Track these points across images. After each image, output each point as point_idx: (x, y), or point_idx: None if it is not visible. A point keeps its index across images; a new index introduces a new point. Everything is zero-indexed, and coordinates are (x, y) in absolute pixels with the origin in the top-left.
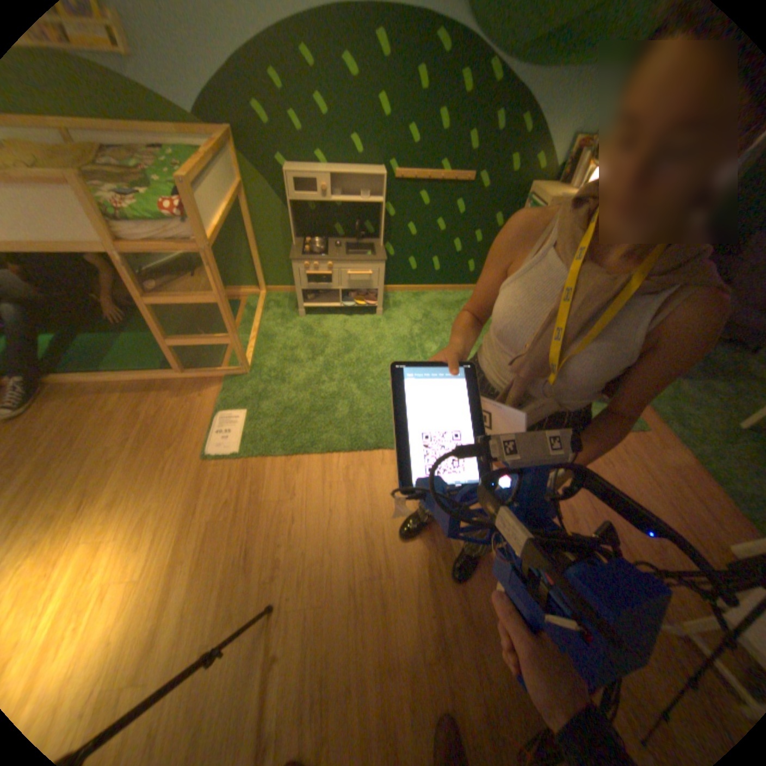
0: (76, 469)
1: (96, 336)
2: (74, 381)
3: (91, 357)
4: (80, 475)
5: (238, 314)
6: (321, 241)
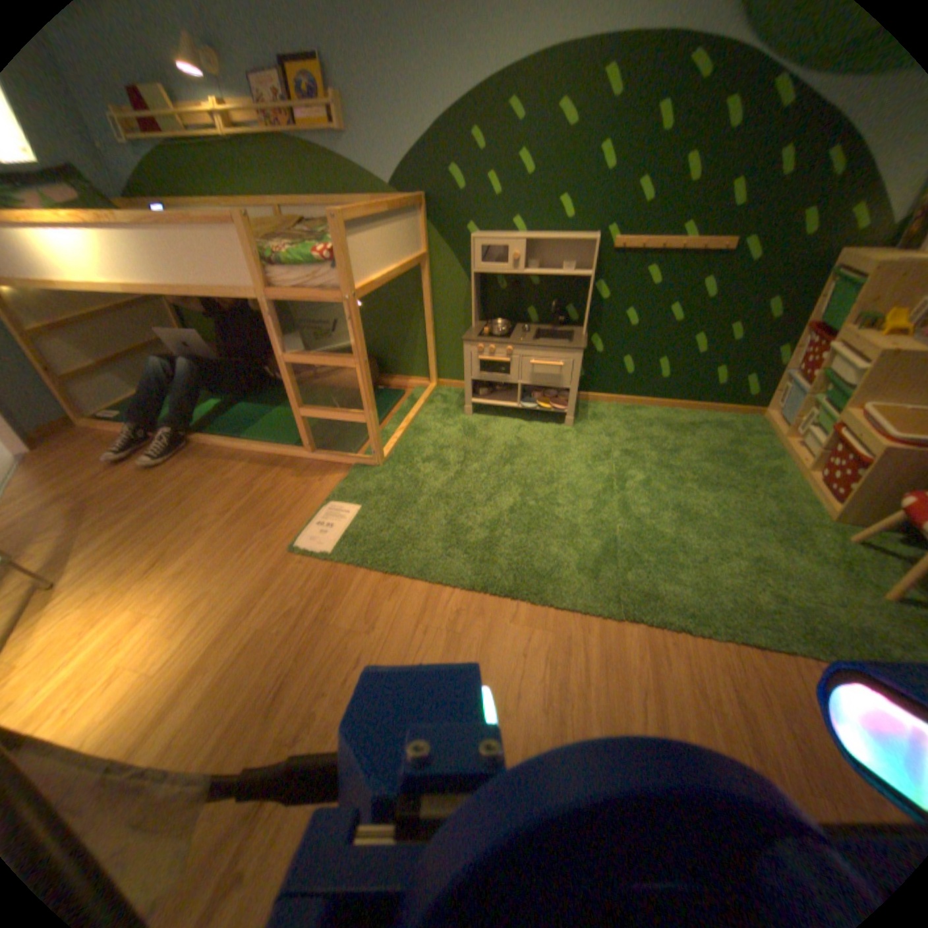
0: (170, 528)
1: (254, 406)
2: (214, 443)
3: (239, 423)
4: (169, 535)
5: (397, 402)
6: (506, 323)
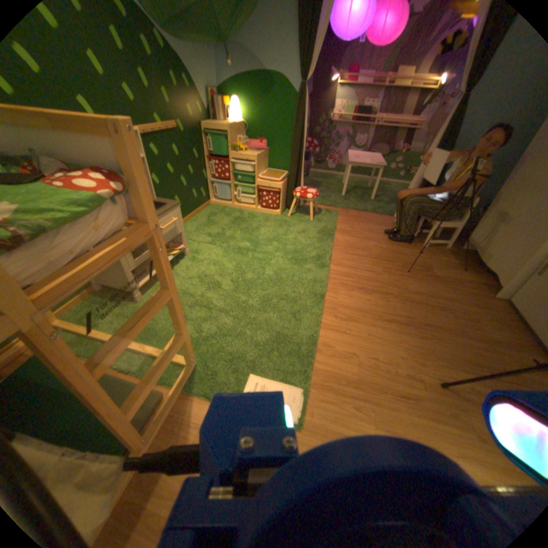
0: None
1: None
2: None
3: None
4: None
5: None
6: None
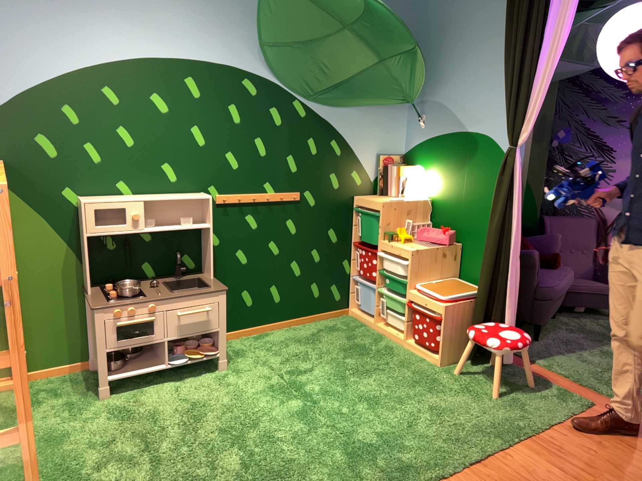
0: None
1: None
2: None
3: None
4: None
5: None
6: (130, 283)
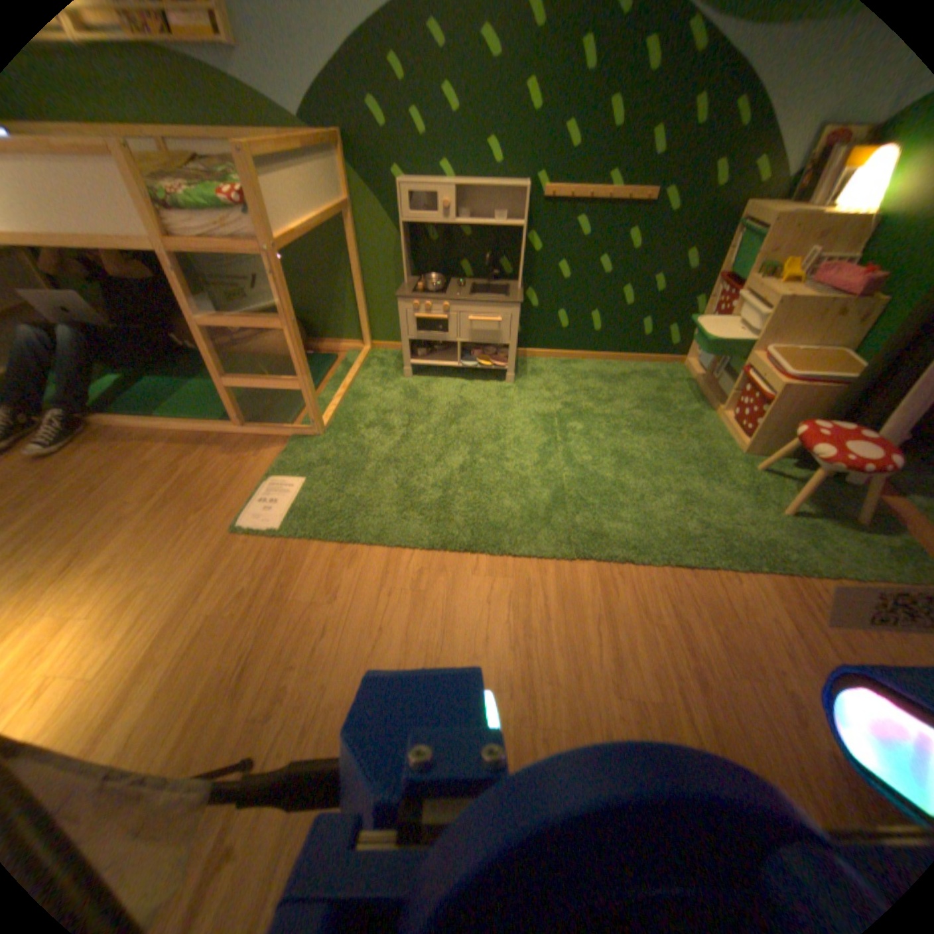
0: (82, 522)
1: (163, 379)
2: (121, 424)
3: (149, 399)
4: (83, 530)
5: (330, 368)
6: (440, 278)
